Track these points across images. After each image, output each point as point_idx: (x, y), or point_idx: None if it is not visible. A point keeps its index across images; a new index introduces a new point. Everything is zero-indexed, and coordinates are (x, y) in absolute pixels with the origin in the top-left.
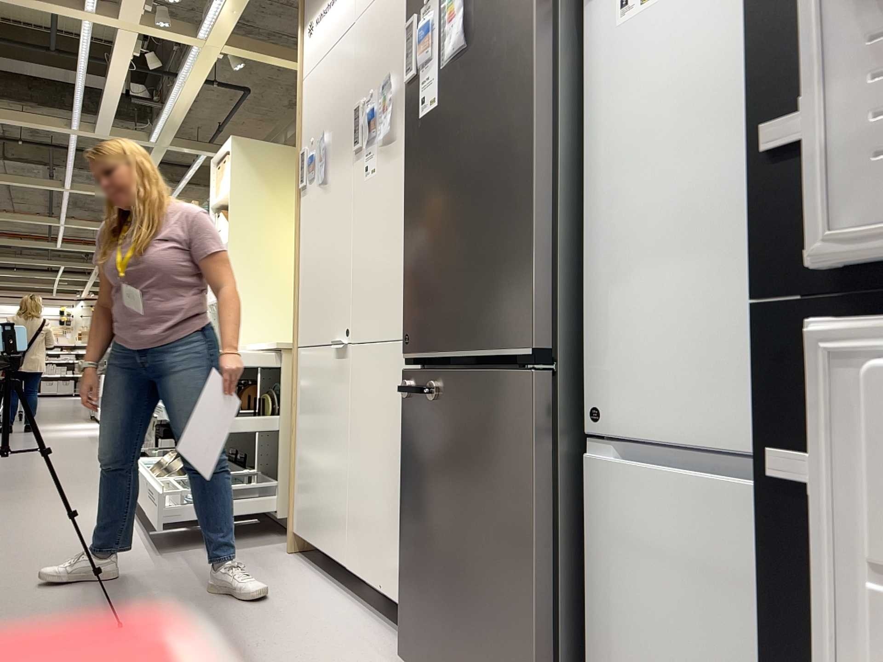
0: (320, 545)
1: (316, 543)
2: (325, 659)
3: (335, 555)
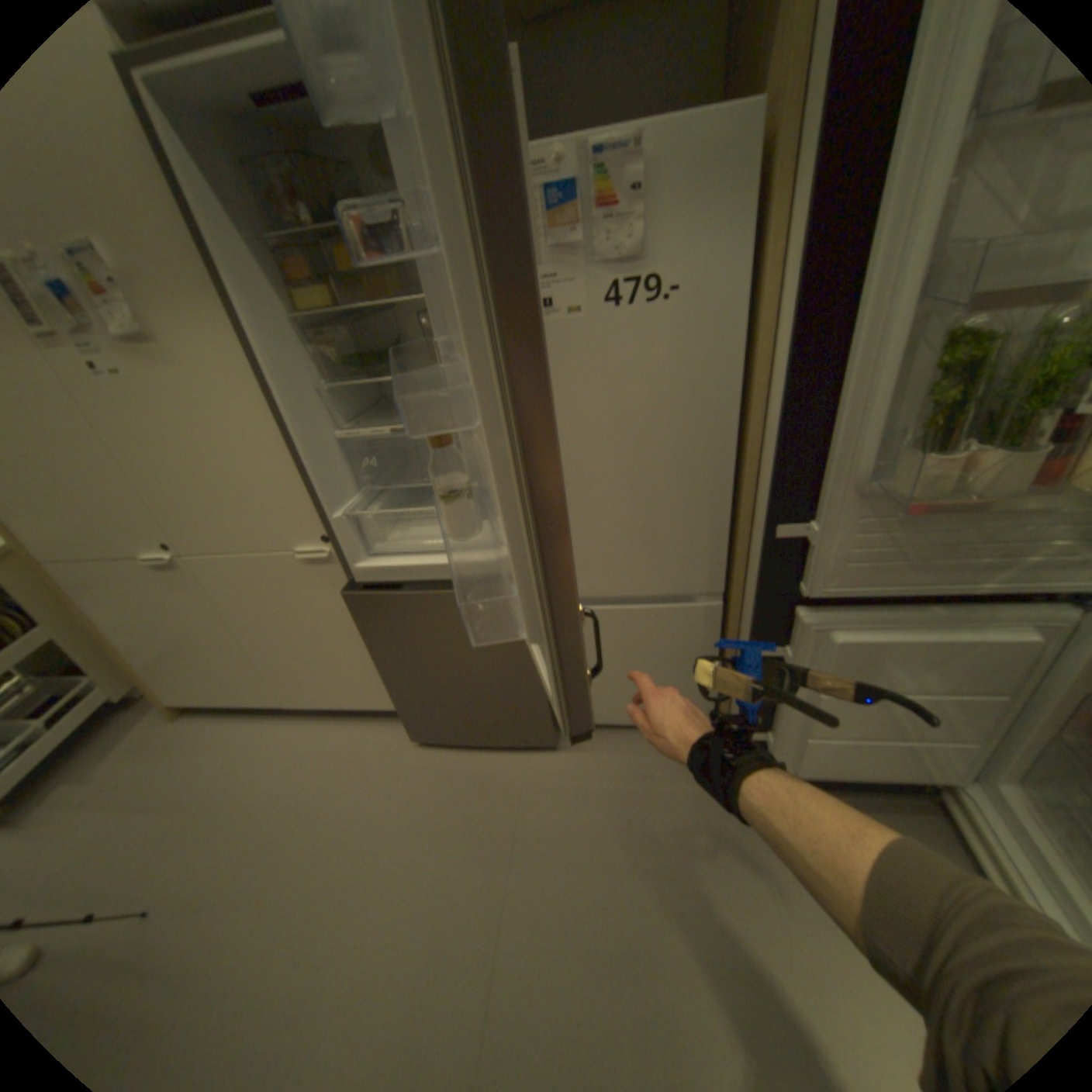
0: (224, 702)
1: (217, 702)
2: (356, 776)
3: (256, 703)
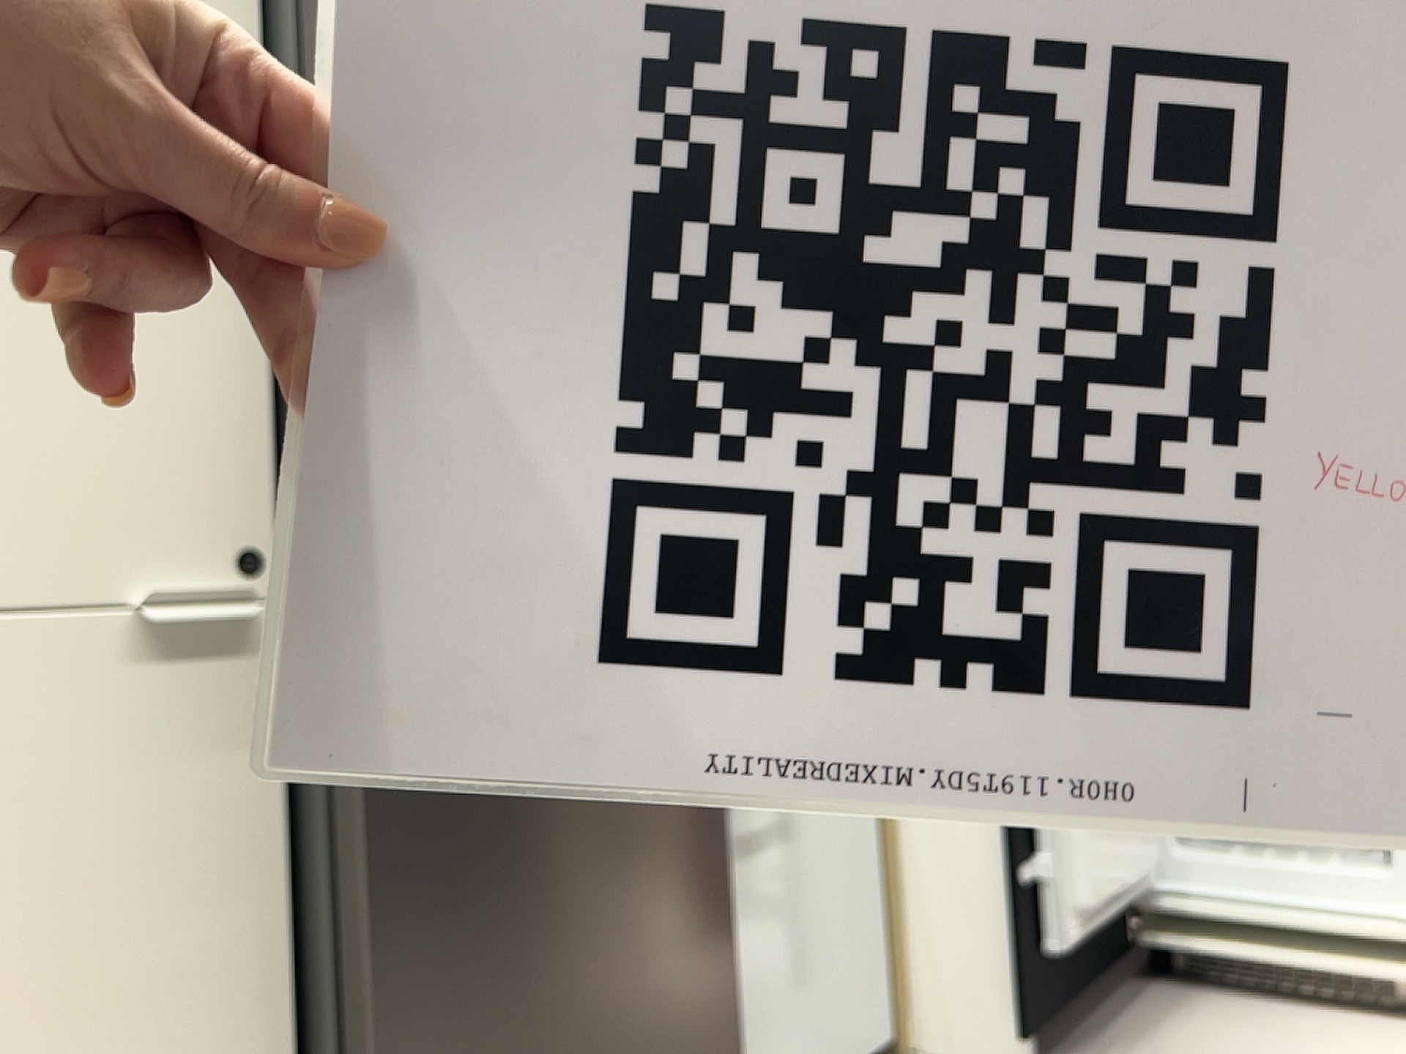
0: None
1: None
2: None
3: None
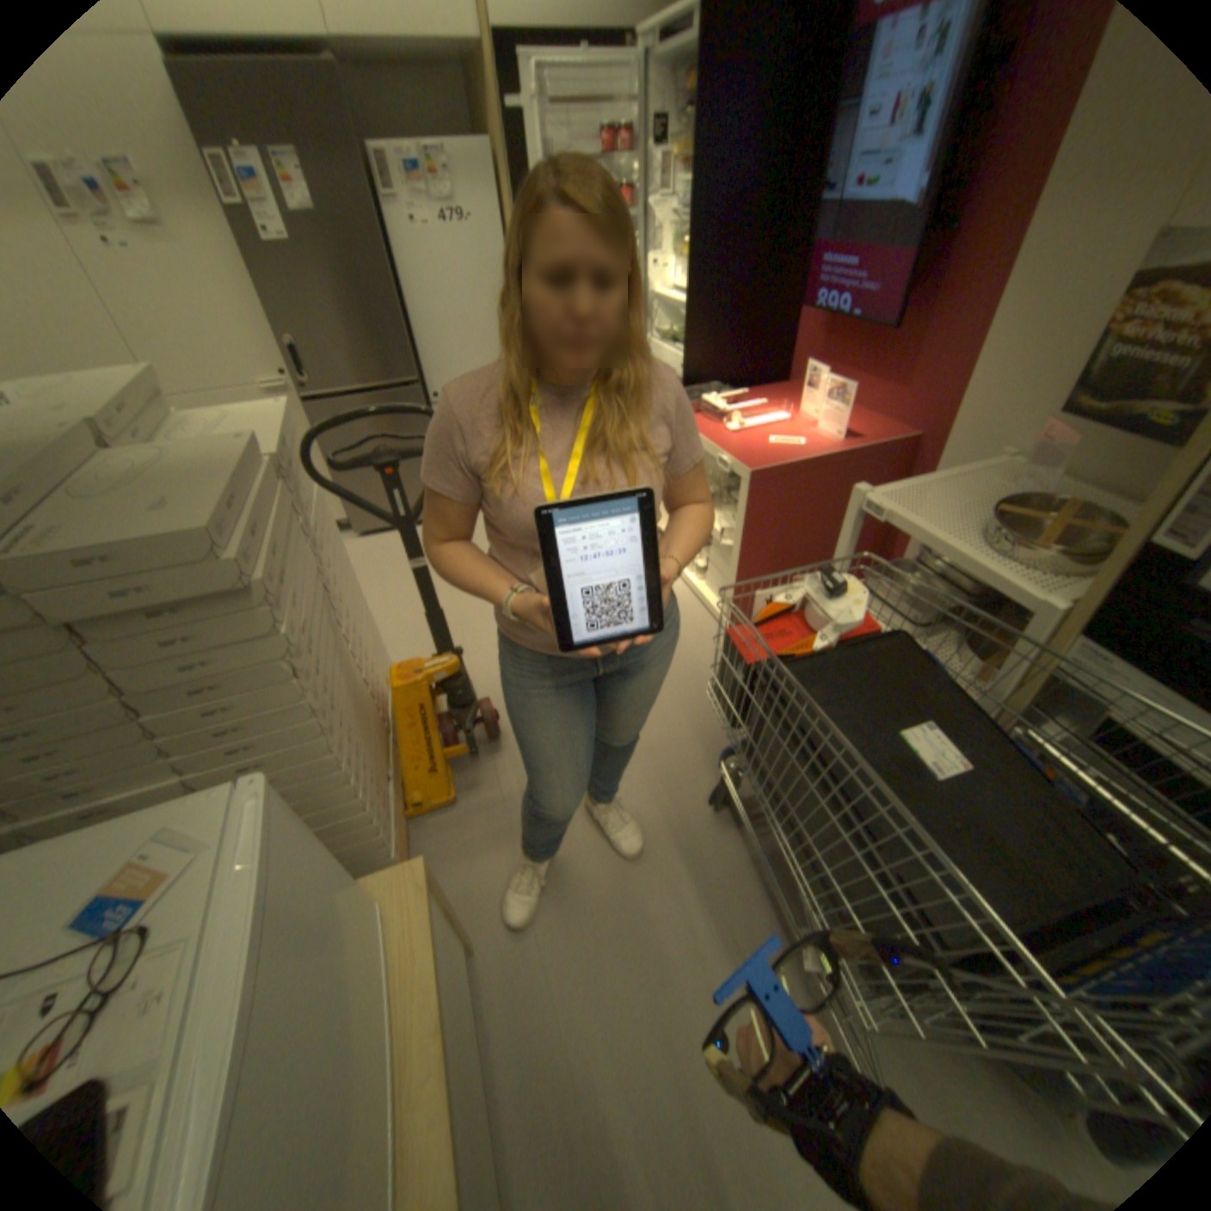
0: None
1: None
2: None
3: None
